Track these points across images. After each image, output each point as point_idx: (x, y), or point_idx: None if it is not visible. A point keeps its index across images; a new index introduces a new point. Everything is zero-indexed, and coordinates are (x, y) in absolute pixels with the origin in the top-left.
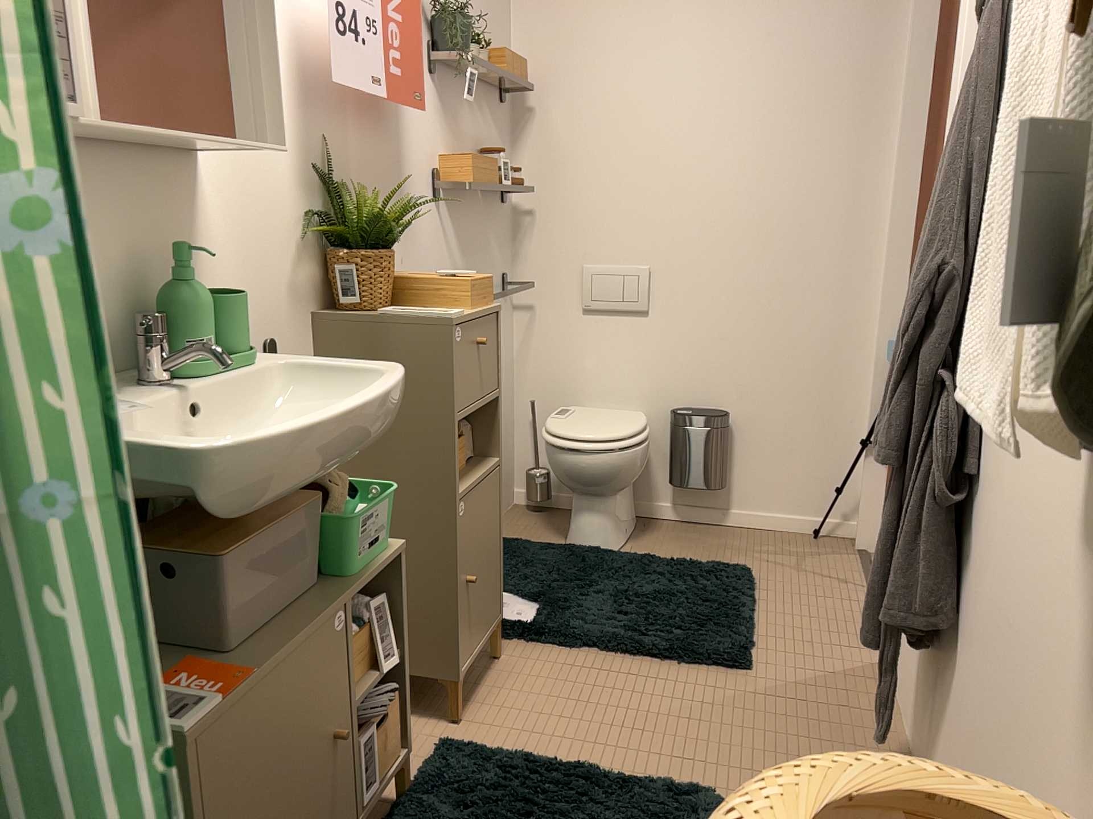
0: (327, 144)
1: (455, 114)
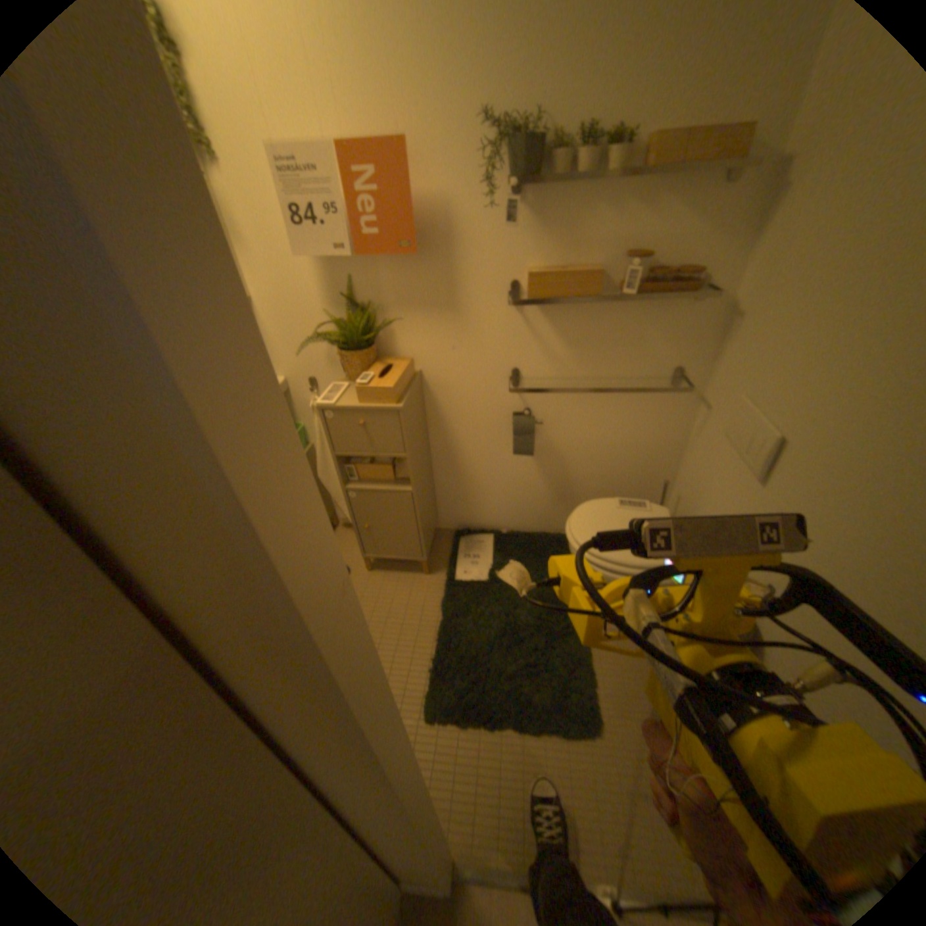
0: (350, 278)
1: (569, 220)
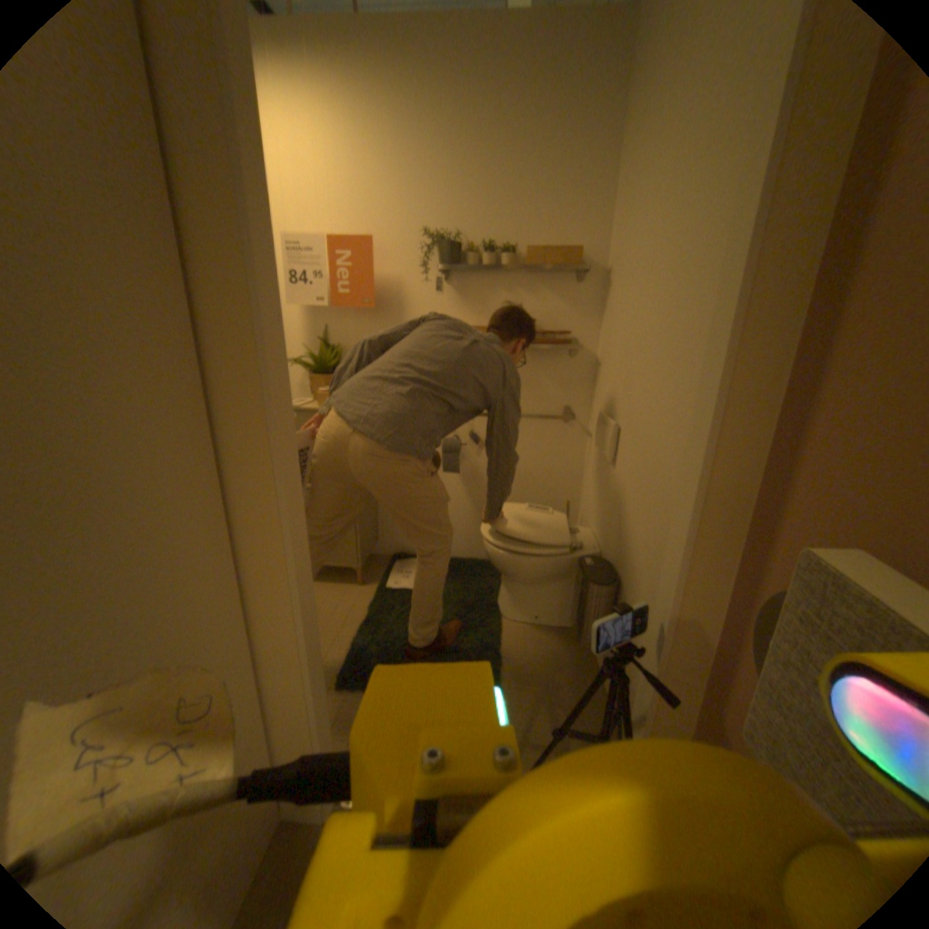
0: (328, 325)
1: (482, 295)
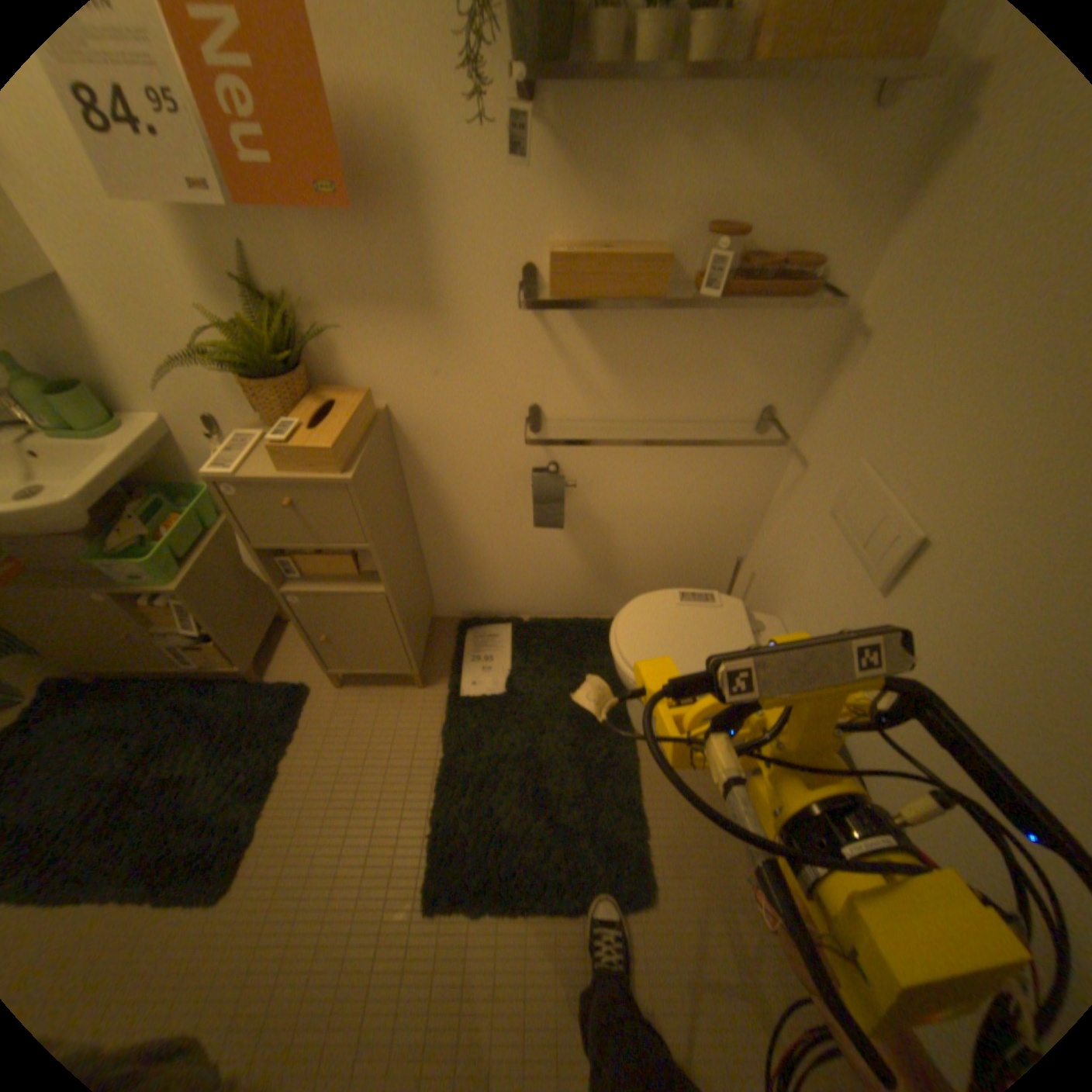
0: (241, 247)
1: (618, 159)
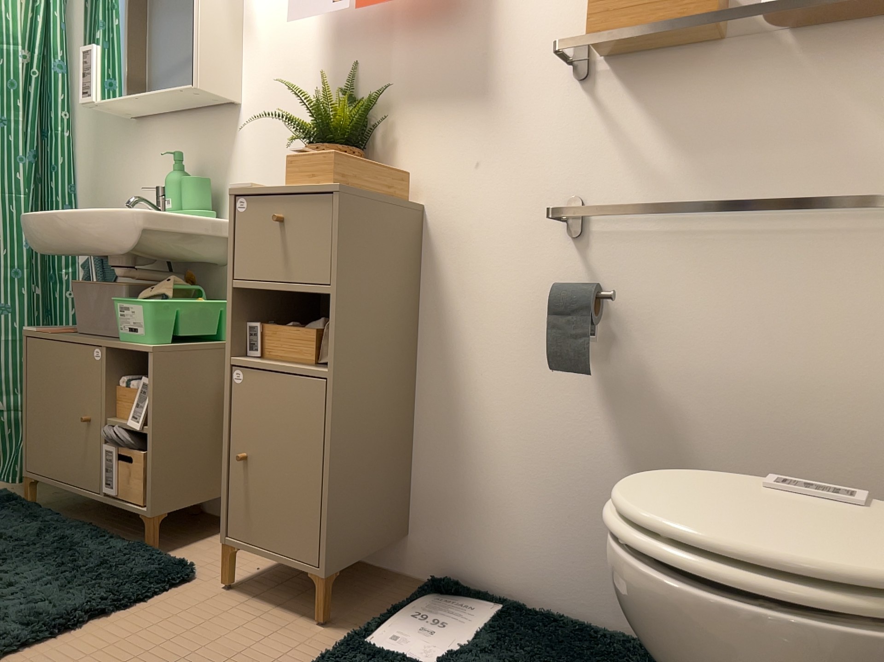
0: (357, 70)
1: None
